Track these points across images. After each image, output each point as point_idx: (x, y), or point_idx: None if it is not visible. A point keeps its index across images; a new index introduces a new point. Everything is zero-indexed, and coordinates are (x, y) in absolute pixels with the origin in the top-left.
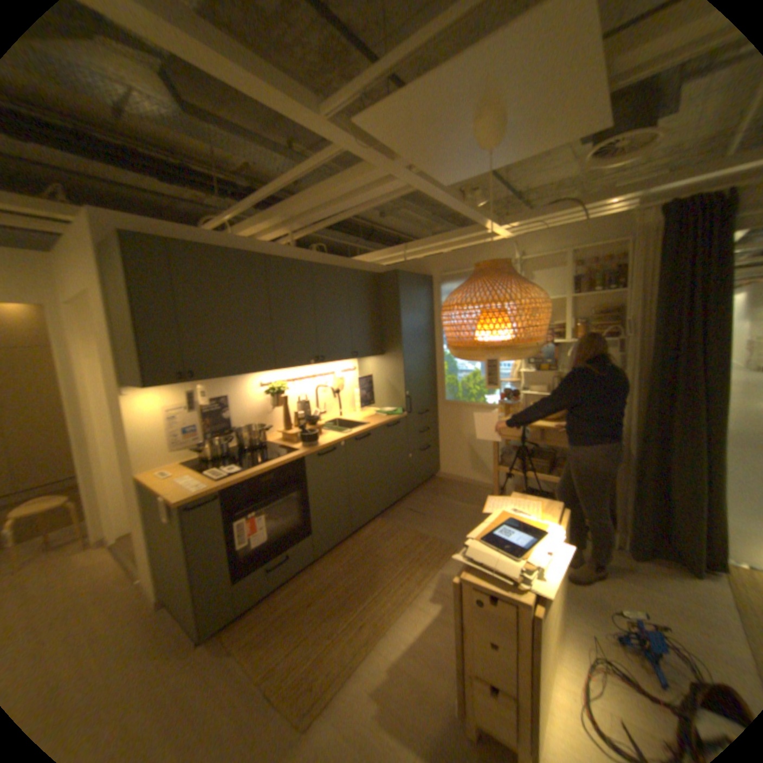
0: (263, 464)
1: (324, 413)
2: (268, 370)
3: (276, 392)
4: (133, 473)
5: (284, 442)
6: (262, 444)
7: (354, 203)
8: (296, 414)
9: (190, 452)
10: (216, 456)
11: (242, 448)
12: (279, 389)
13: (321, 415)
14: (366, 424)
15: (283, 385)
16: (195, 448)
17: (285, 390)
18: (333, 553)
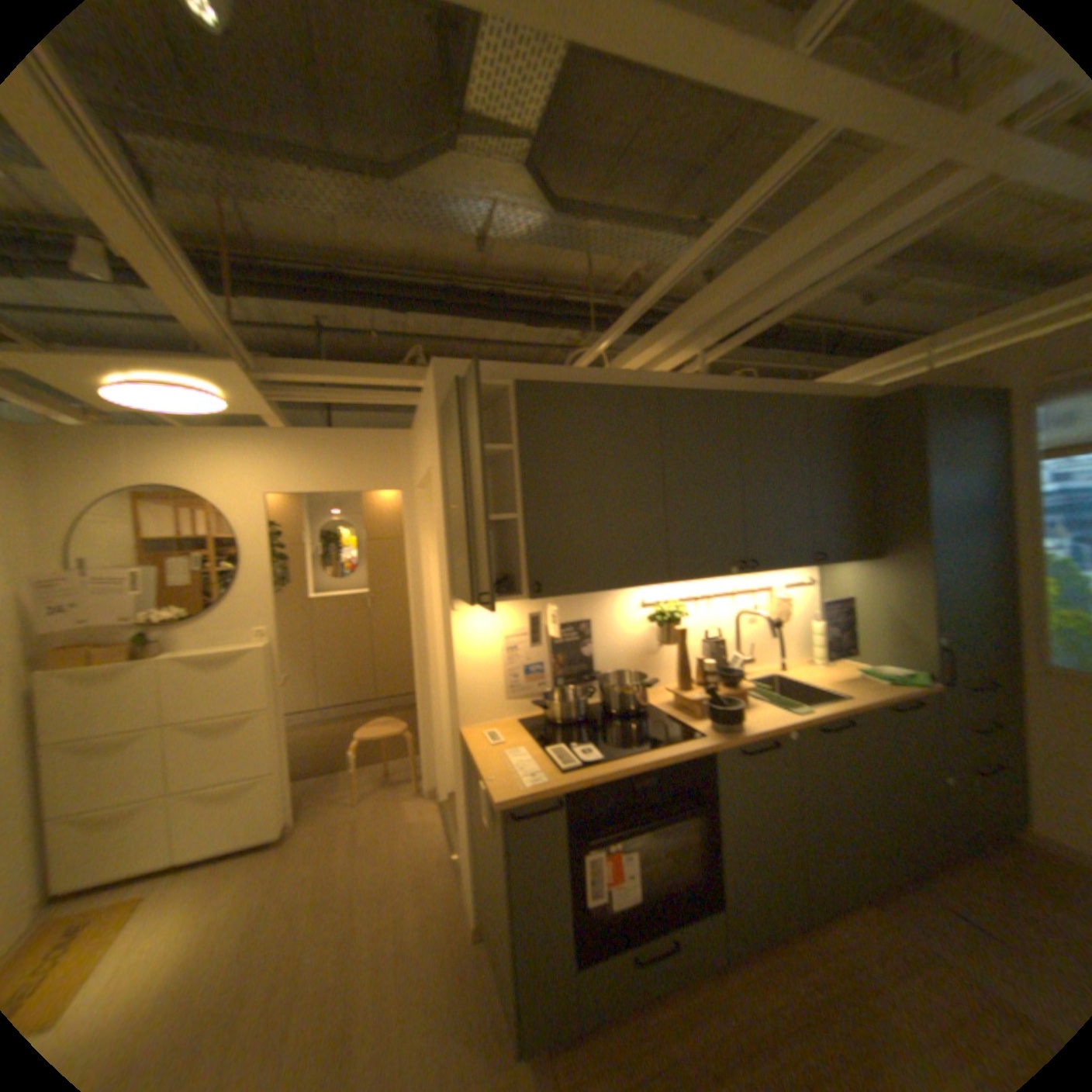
0: (642, 752)
1: (752, 660)
2: (656, 582)
3: (667, 616)
4: (462, 722)
5: (679, 709)
6: (642, 706)
7: (838, 258)
8: (701, 659)
9: (534, 704)
10: (569, 717)
11: (610, 709)
12: (672, 612)
13: (746, 663)
14: (845, 698)
15: (680, 606)
16: (541, 697)
17: (683, 615)
18: (770, 955)
